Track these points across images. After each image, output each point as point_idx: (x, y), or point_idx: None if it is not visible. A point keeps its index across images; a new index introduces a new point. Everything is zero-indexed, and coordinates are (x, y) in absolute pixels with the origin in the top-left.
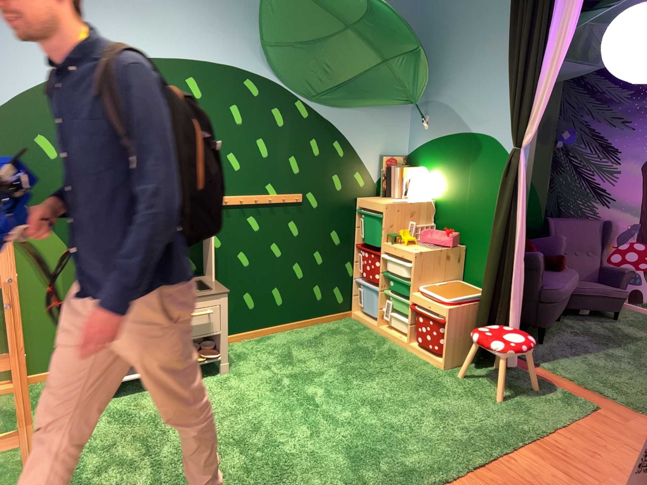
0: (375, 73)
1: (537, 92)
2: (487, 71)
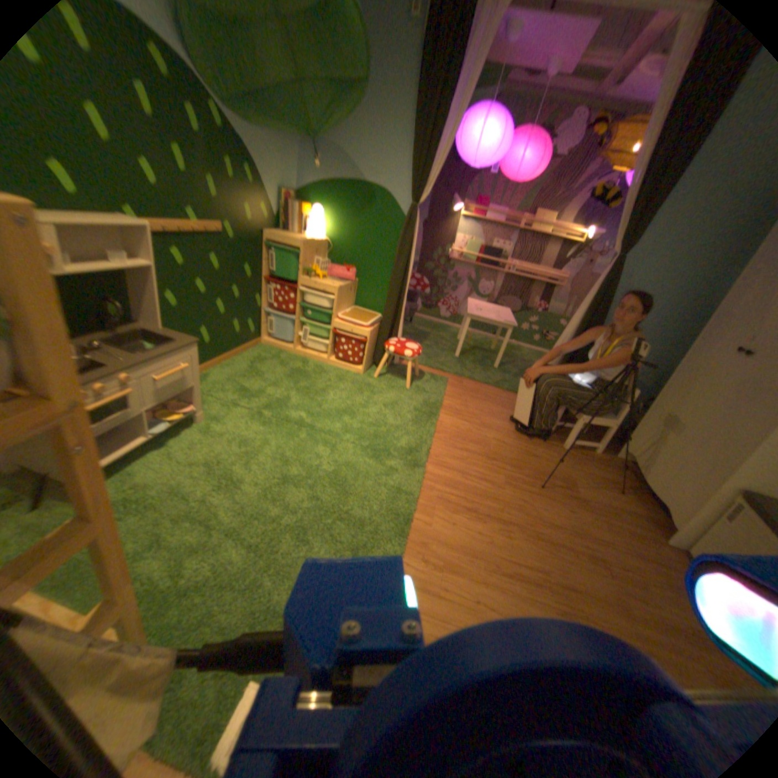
0: (285, 87)
1: (435, 157)
2: (387, 122)
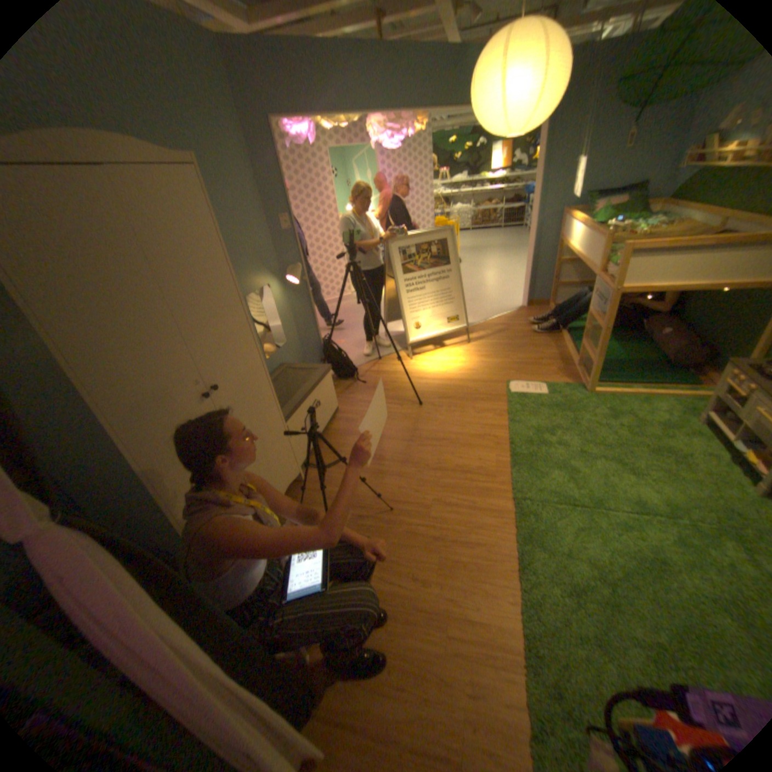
0: None
1: None
2: None
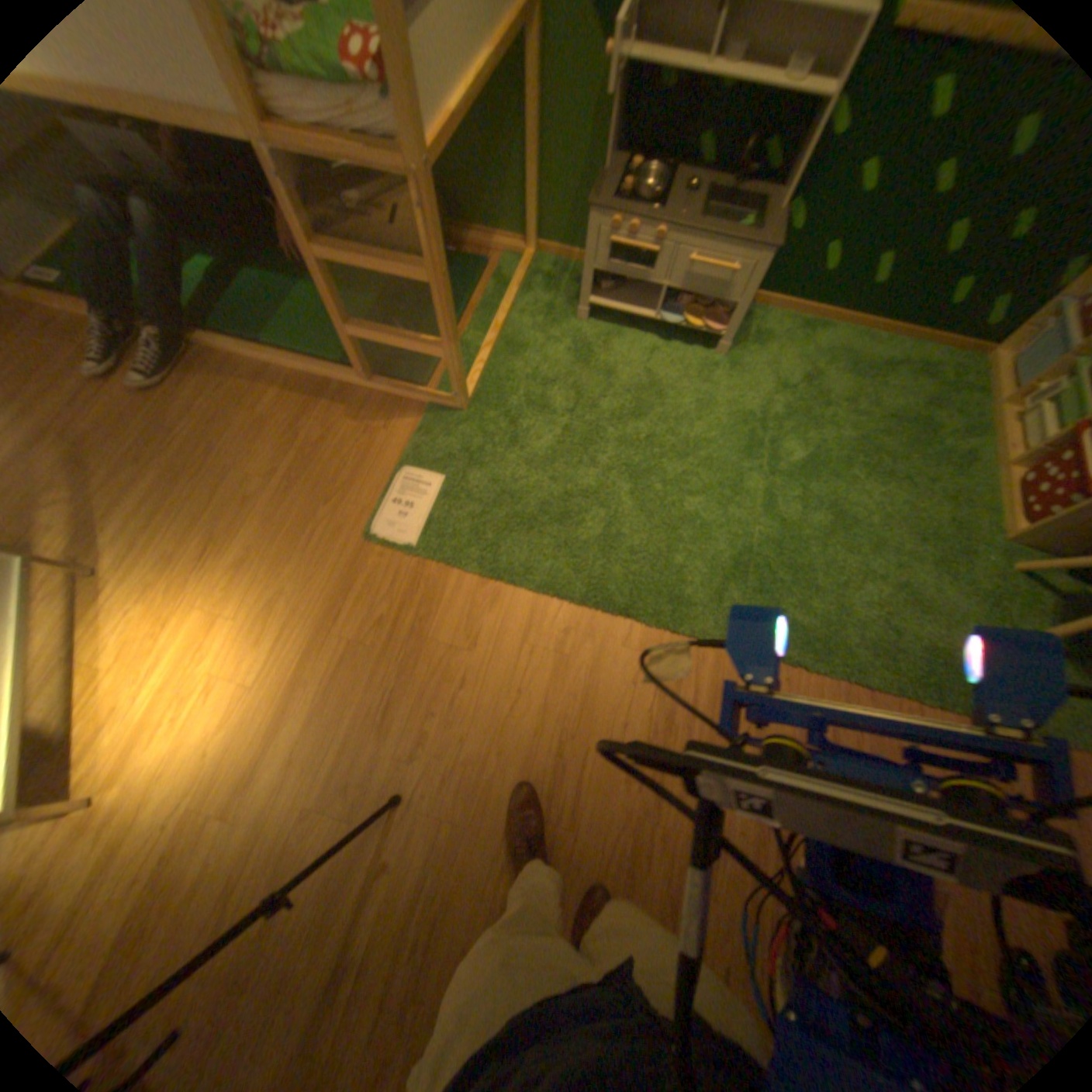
0: None
1: None
2: None
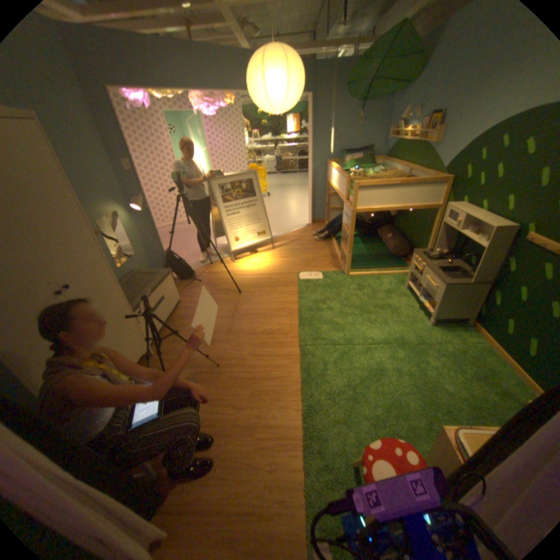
0: None
1: None
2: None
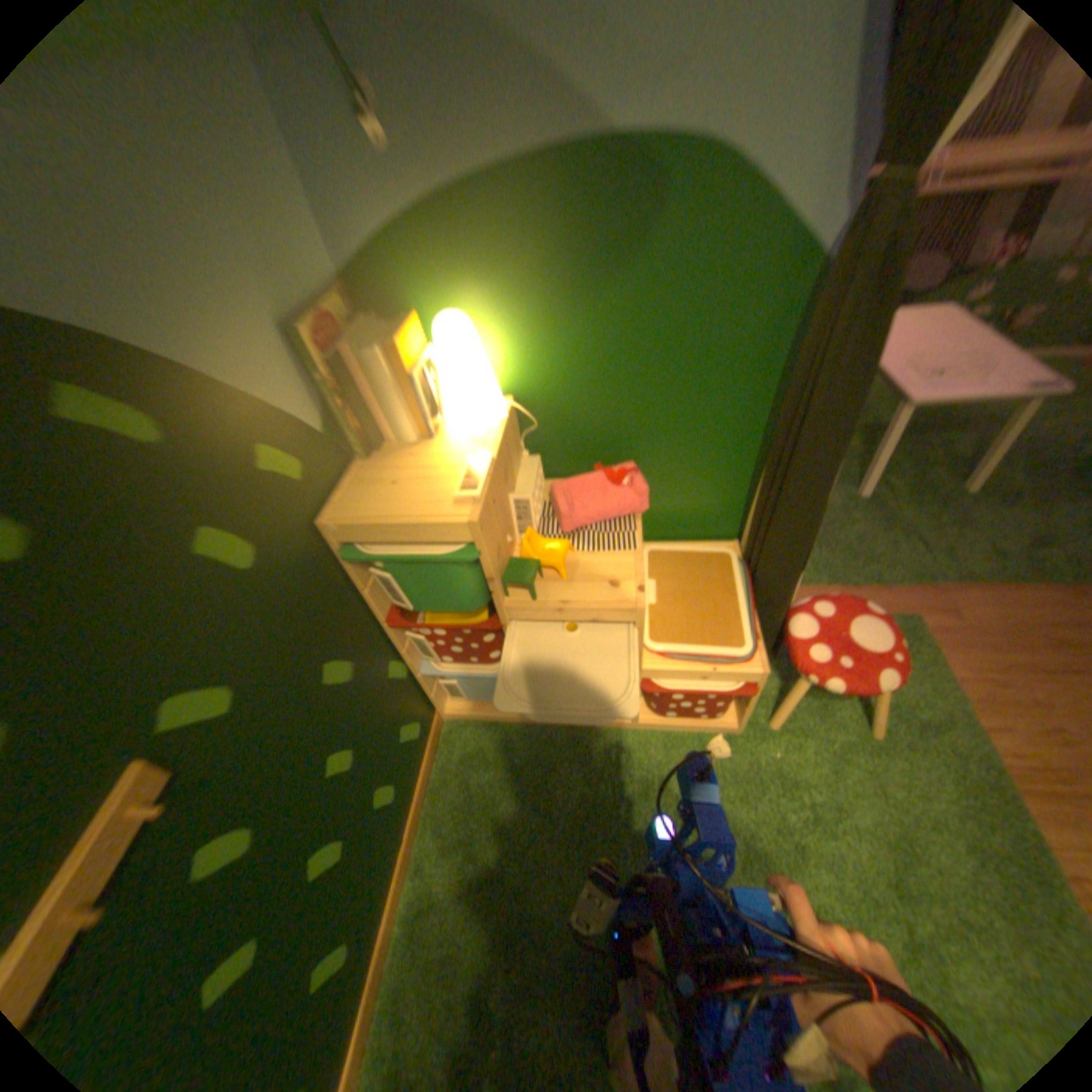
0: None
1: None
2: None
